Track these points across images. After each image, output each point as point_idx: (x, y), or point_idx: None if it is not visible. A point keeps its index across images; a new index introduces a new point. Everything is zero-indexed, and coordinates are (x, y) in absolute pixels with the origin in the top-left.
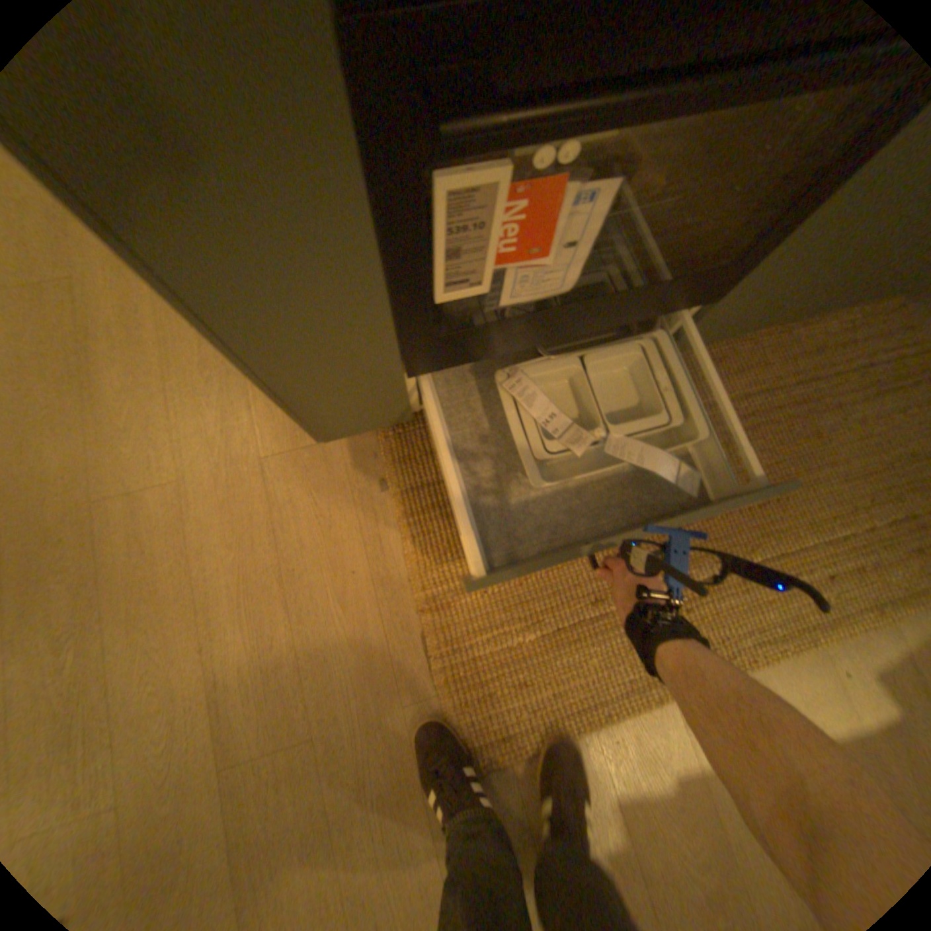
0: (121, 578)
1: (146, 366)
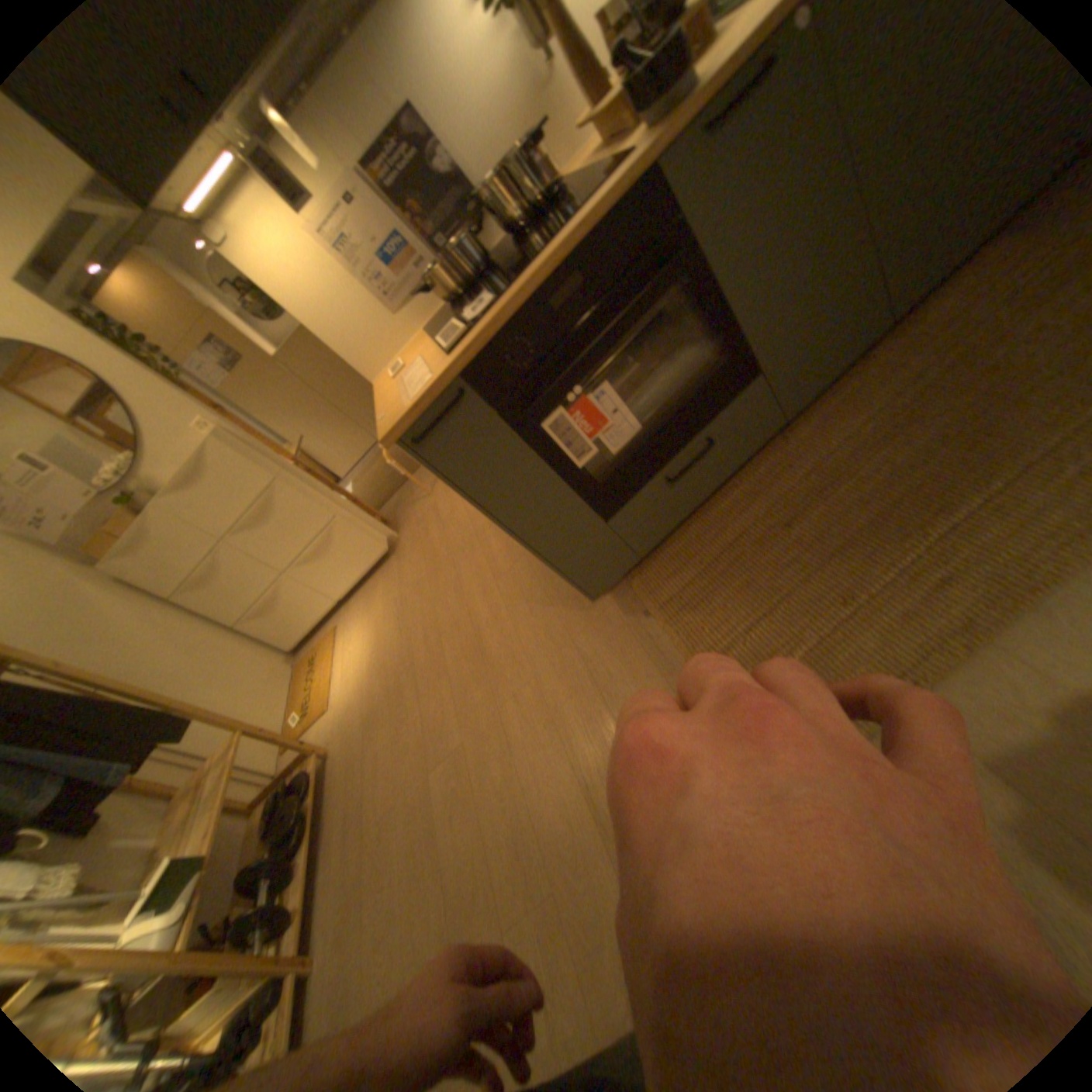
0: (520, 740)
1: (506, 625)
